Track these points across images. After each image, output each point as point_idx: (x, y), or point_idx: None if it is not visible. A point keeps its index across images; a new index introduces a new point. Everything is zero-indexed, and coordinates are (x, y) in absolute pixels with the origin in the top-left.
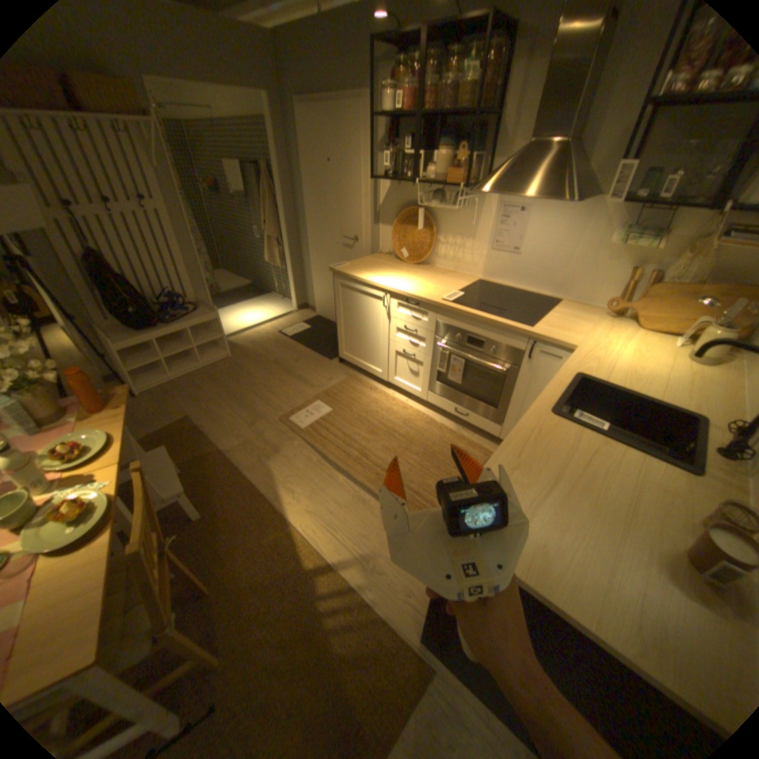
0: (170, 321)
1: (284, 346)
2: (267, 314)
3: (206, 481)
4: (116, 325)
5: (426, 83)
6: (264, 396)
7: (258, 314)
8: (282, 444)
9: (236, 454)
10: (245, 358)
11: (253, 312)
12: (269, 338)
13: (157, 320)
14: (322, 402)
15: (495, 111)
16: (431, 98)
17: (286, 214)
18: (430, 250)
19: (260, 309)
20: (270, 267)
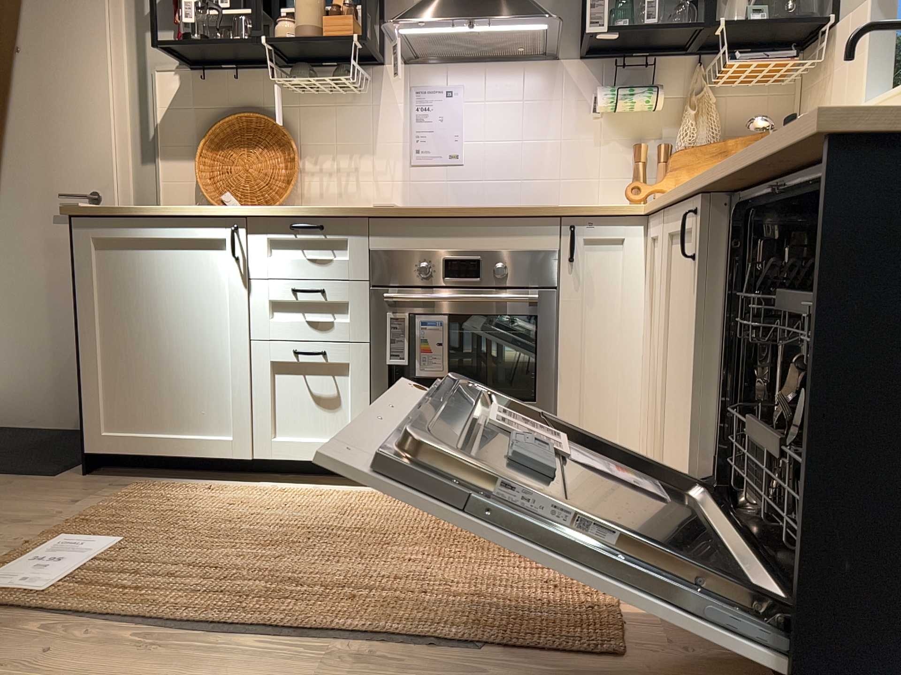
0: None
1: None
2: None
3: None
4: None
5: None
6: None
7: None
8: None
9: None
10: None
11: None
12: None
13: None
14: (78, 538)
15: None
16: None
17: None
18: (292, 182)
19: None
20: None
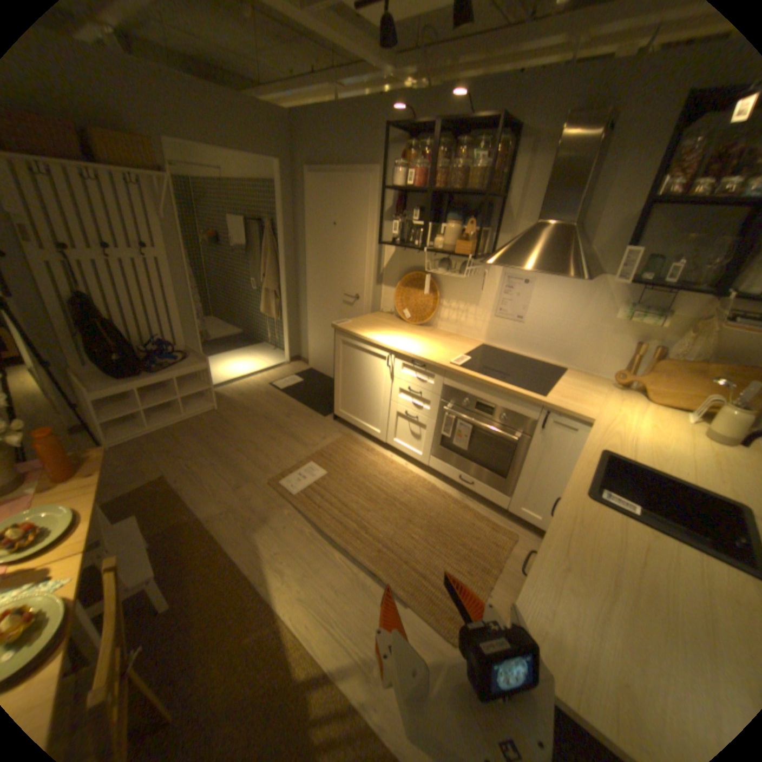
0: (156, 370)
1: (275, 400)
2: (258, 365)
3: (179, 560)
4: (94, 372)
5: (436, 165)
6: (252, 456)
7: (248, 365)
8: (270, 514)
9: (217, 525)
10: (232, 411)
11: (243, 362)
12: (259, 391)
13: (141, 369)
14: (315, 464)
15: (501, 194)
16: (439, 178)
17: (286, 269)
18: (433, 313)
19: (250, 359)
20: (264, 318)
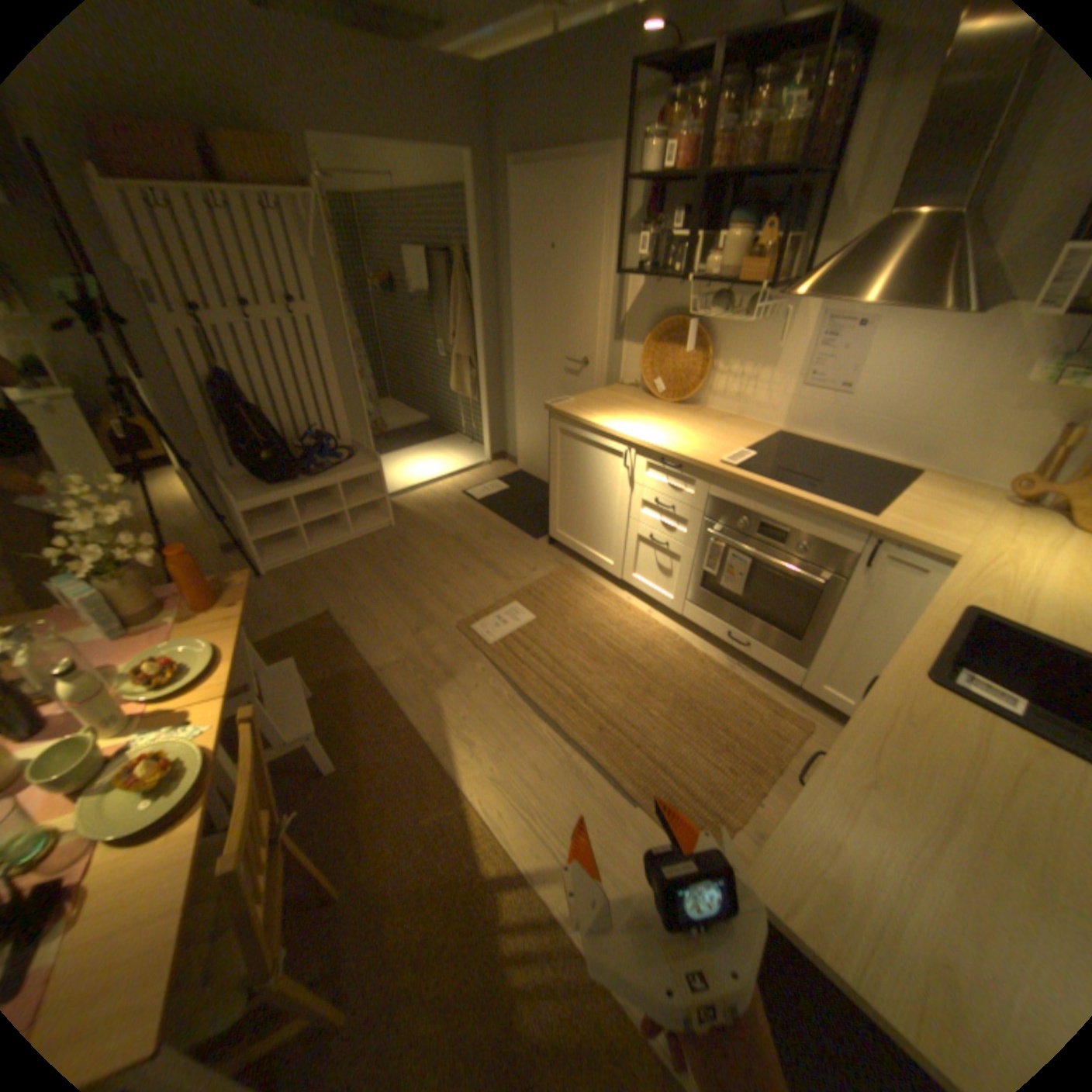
0: (314, 472)
1: (469, 515)
2: (447, 465)
3: (345, 715)
4: (242, 474)
5: (715, 126)
6: (437, 589)
7: (434, 465)
8: (457, 666)
9: (391, 675)
10: (413, 529)
11: (428, 461)
12: (449, 501)
13: (297, 471)
14: (519, 605)
15: (827, 167)
16: (719, 149)
17: (483, 323)
18: (701, 382)
19: (438, 457)
20: (455, 397)
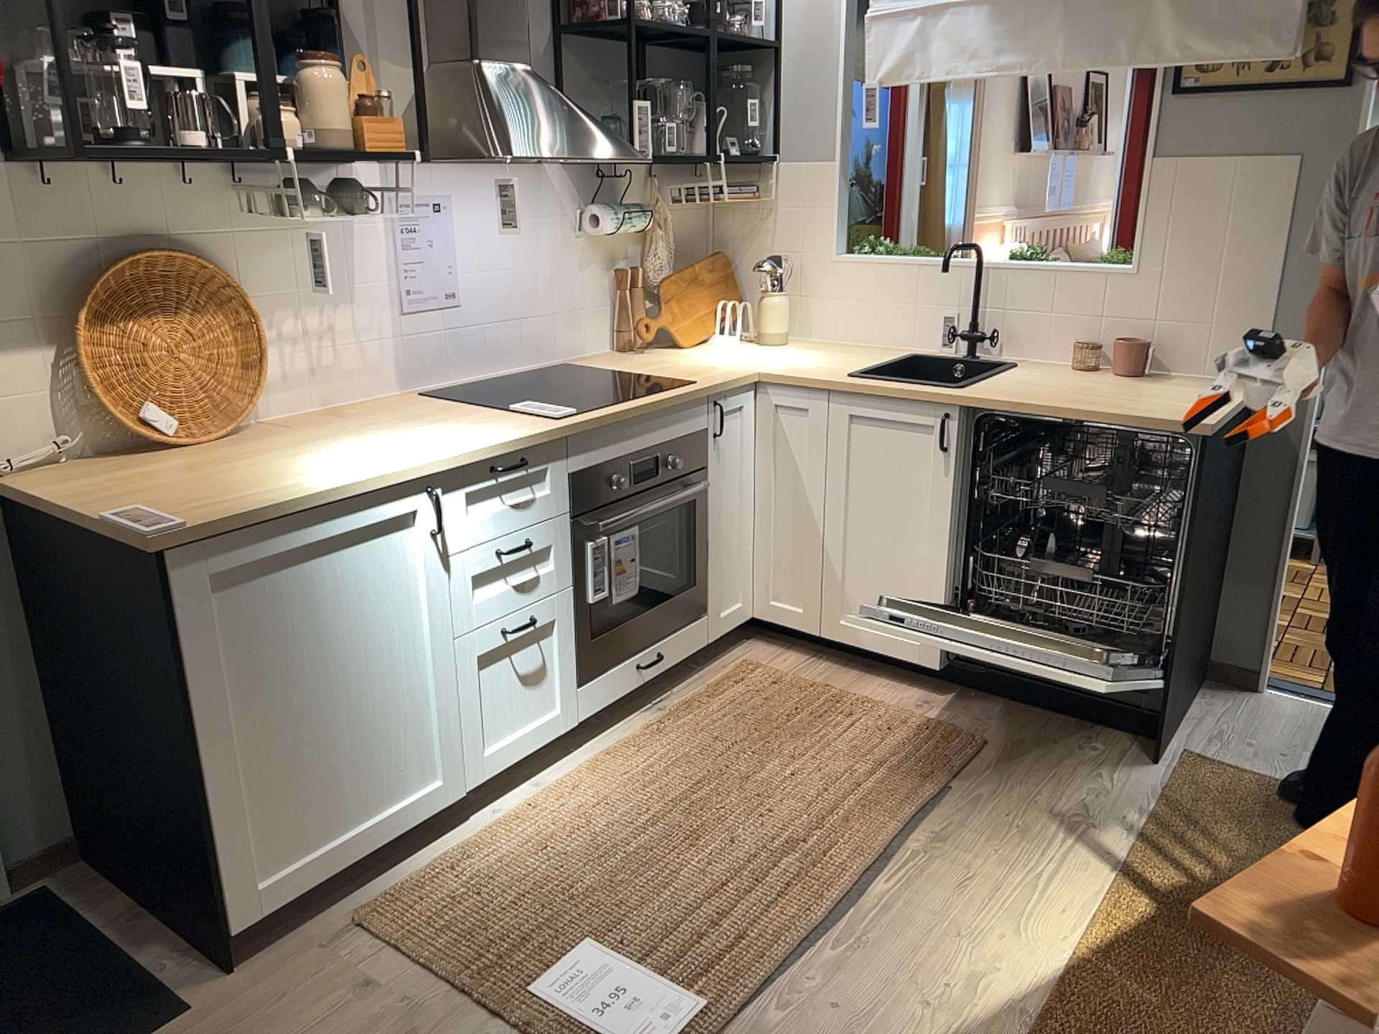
0: None
1: None
2: None
3: None
4: None
5: None
6: None
7: None
8: None
9: None
10: None
11: None
12: None
13: None
14: (543, 978)
15: None
16: None
17: None
18: (268, 368)
19: None
20: None
